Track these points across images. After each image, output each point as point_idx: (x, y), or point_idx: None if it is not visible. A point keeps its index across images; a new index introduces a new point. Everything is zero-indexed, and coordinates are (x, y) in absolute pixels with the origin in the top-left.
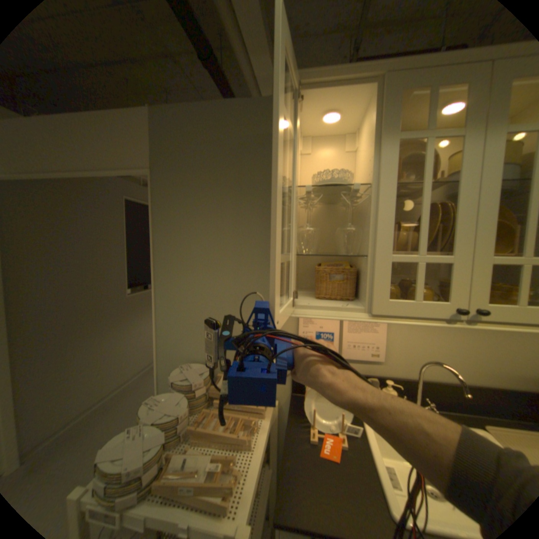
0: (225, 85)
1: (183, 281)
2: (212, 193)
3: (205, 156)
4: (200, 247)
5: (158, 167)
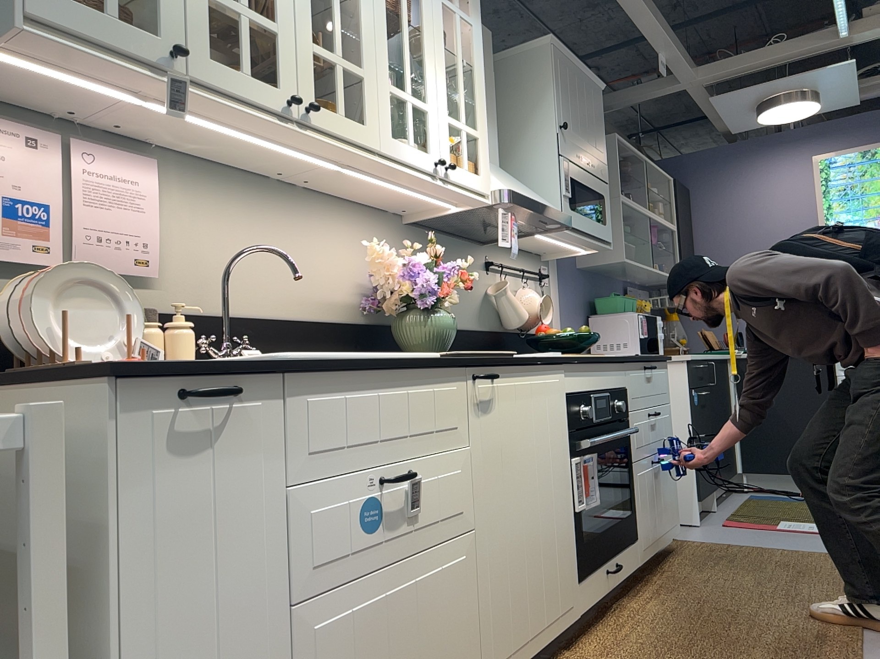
0: None
1: None
2: None
3: None
4: None
5: None
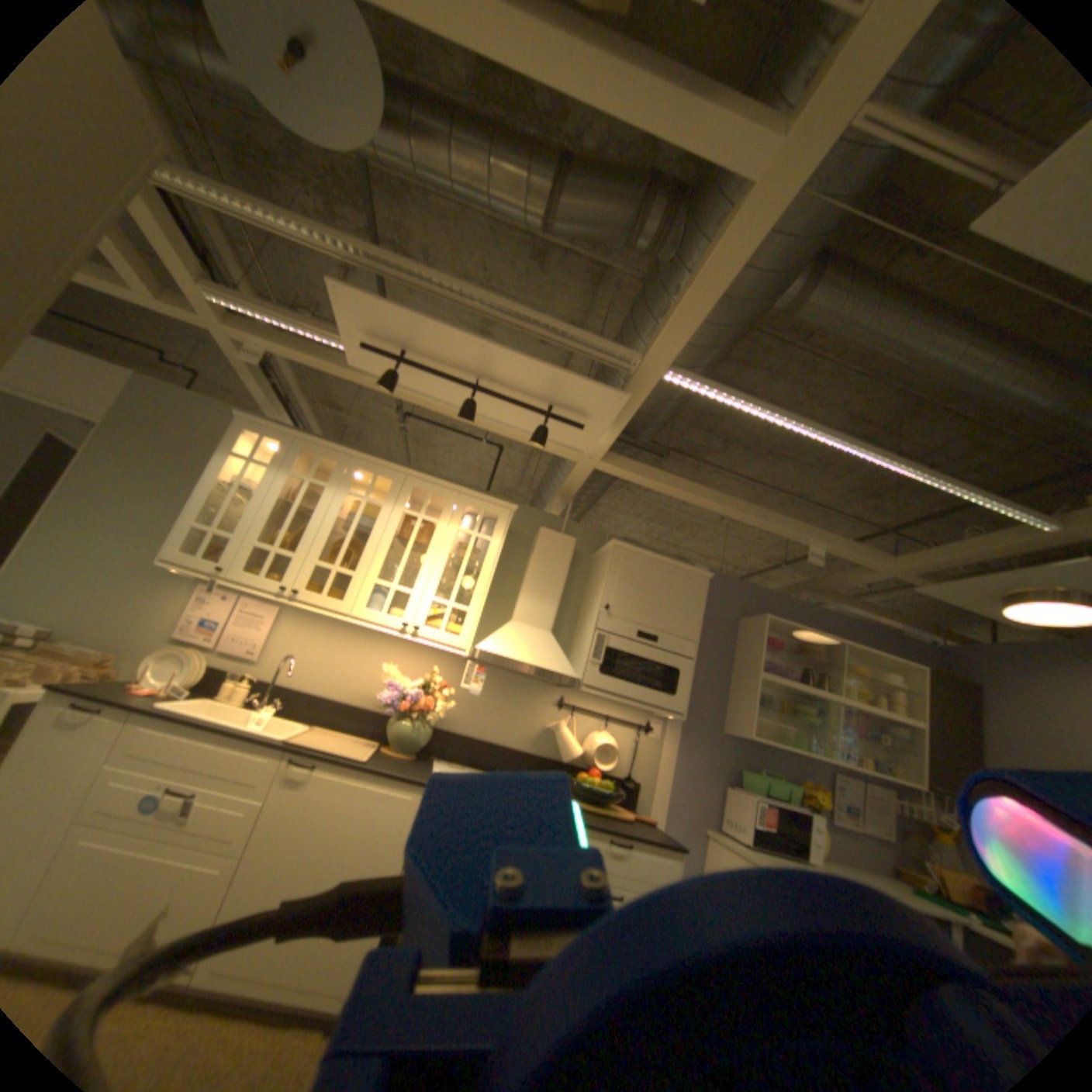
0: (265, 377)
1: (75, 535)
2: (159, 465)
3: (170, 434)
4: (117, 508)
5: (113, 424)
